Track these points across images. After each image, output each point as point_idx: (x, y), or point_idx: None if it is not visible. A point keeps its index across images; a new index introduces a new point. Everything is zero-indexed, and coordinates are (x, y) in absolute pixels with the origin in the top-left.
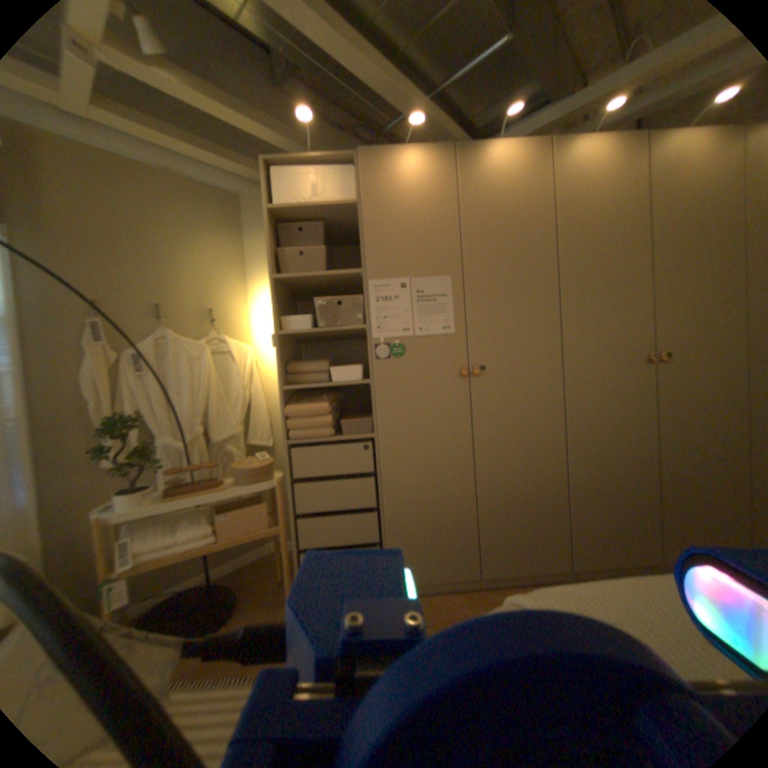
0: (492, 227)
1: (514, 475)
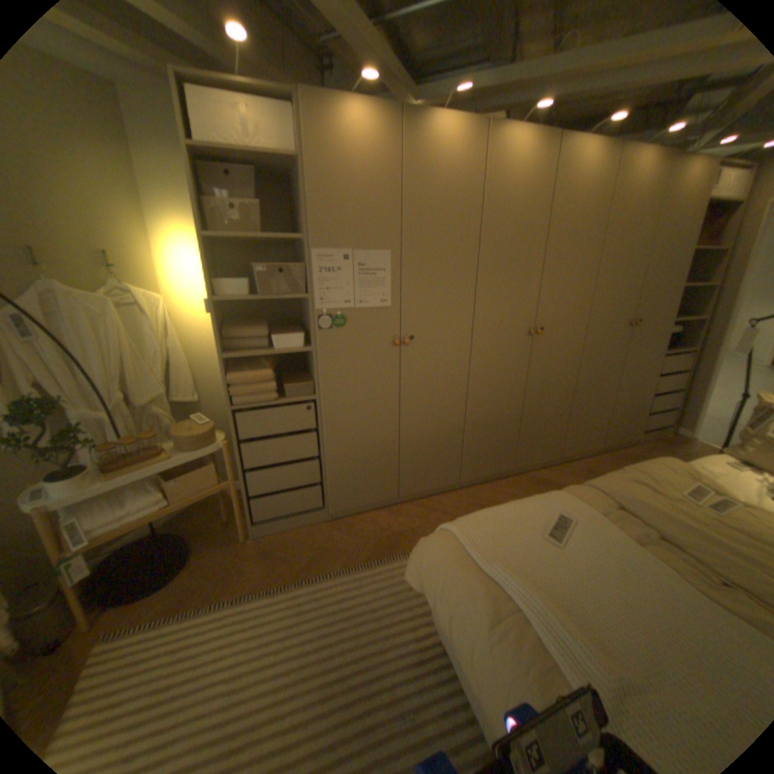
0: (430, 208)
1: (429, 423)
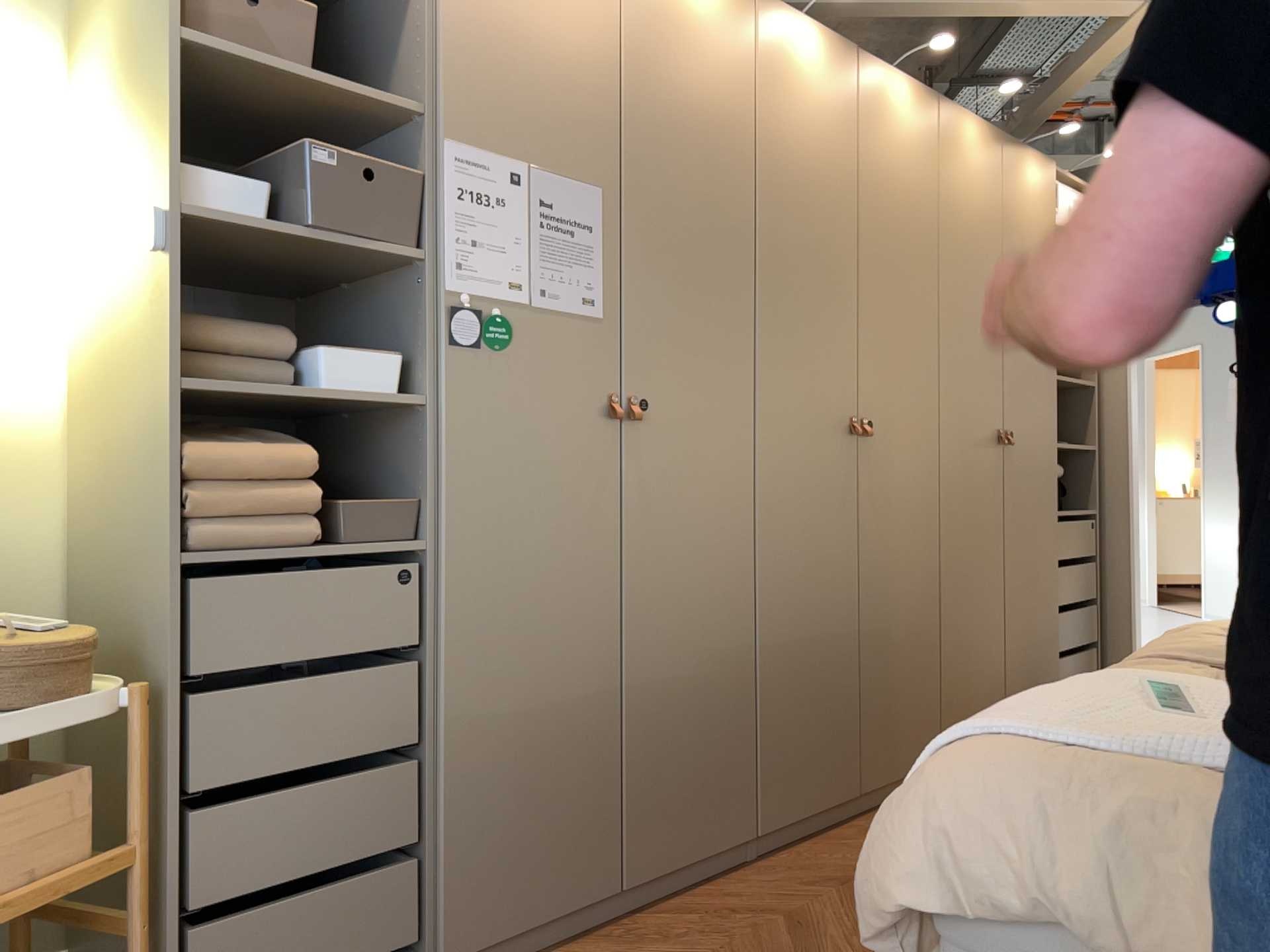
0: (673, 116)
1: (686, 641)
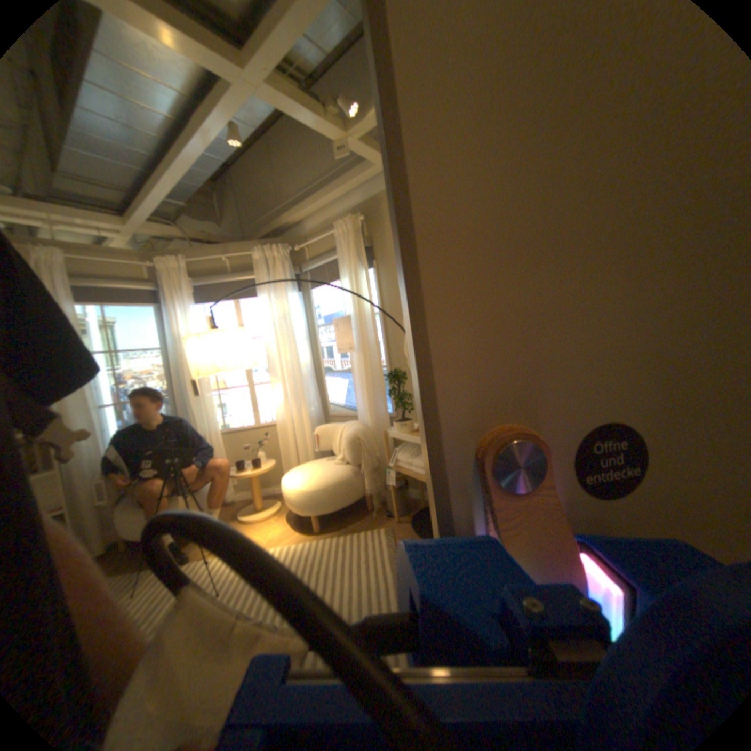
0: None
1: None
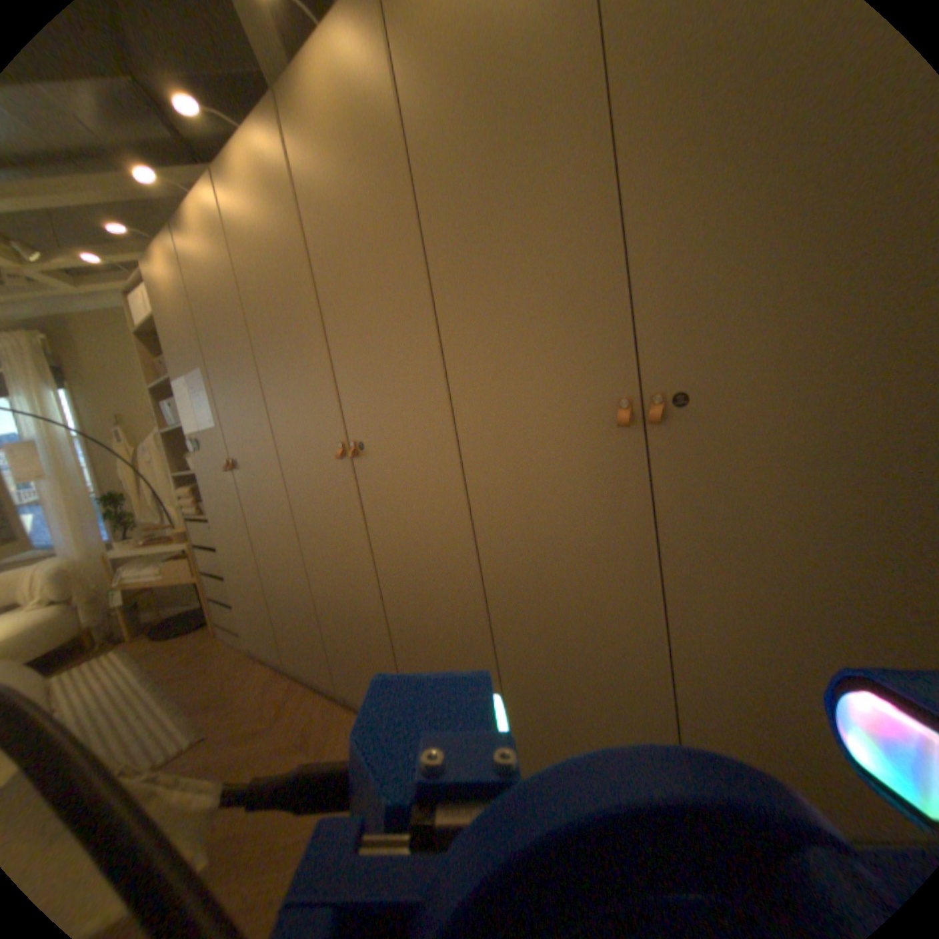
0: (204, 306)
1: (277, 575)
